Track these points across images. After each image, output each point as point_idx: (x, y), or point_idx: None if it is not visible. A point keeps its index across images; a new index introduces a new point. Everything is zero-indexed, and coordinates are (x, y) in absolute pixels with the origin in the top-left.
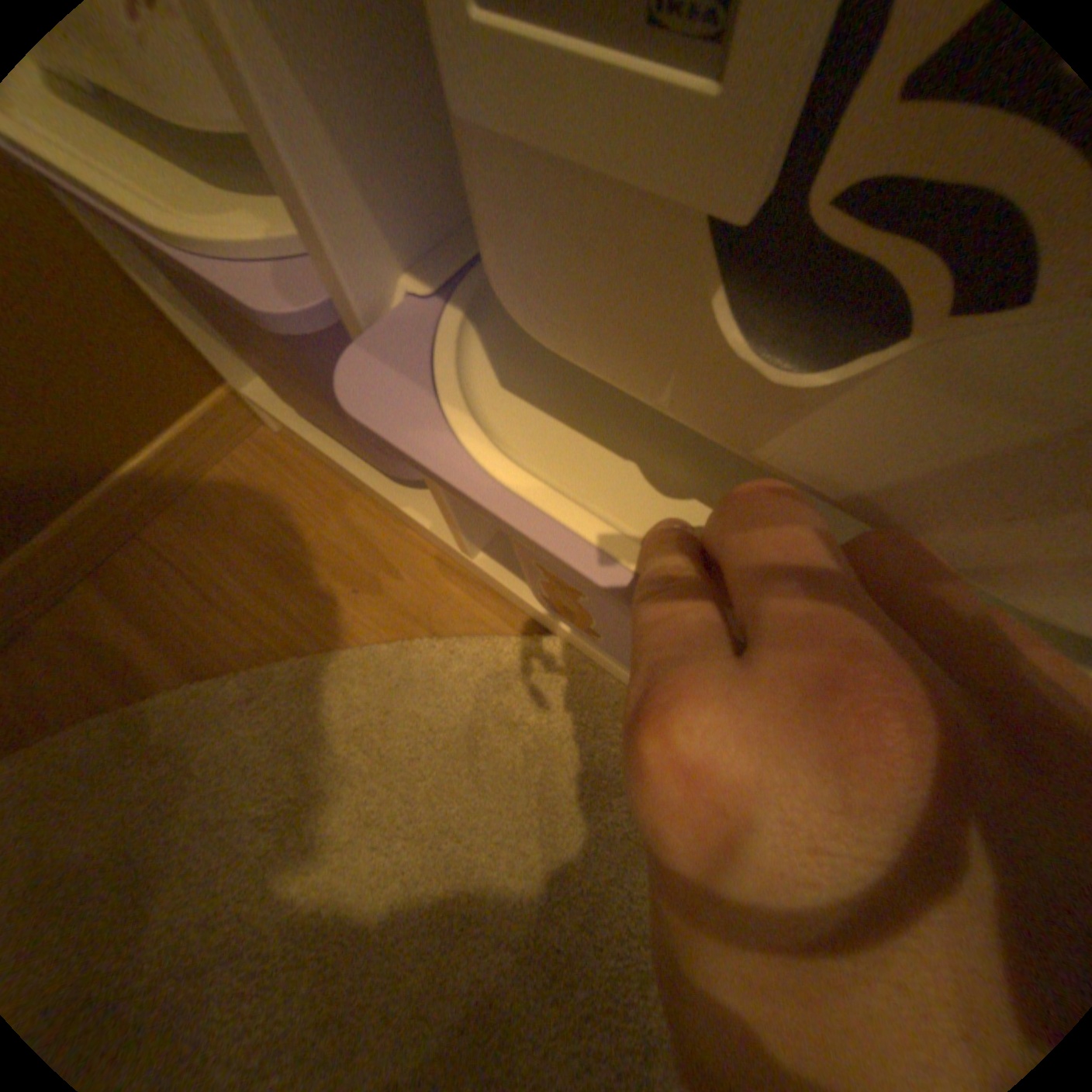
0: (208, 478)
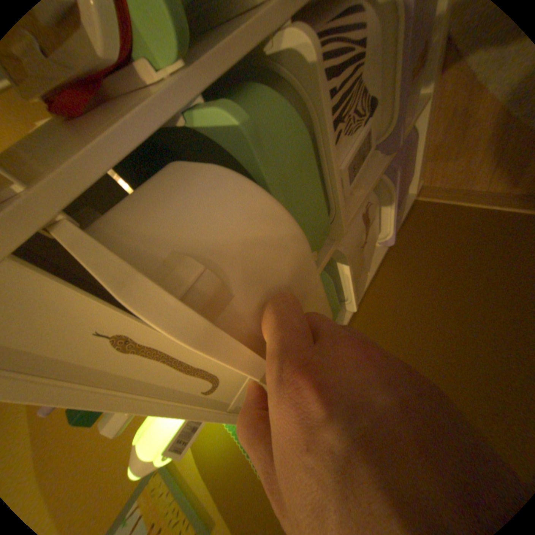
0: (453, 184)
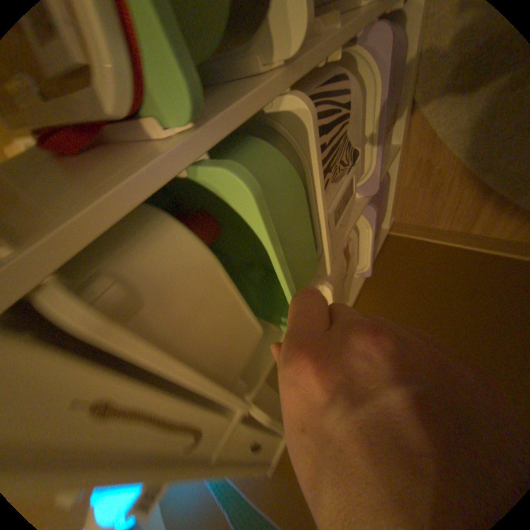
0: (420, 222)
